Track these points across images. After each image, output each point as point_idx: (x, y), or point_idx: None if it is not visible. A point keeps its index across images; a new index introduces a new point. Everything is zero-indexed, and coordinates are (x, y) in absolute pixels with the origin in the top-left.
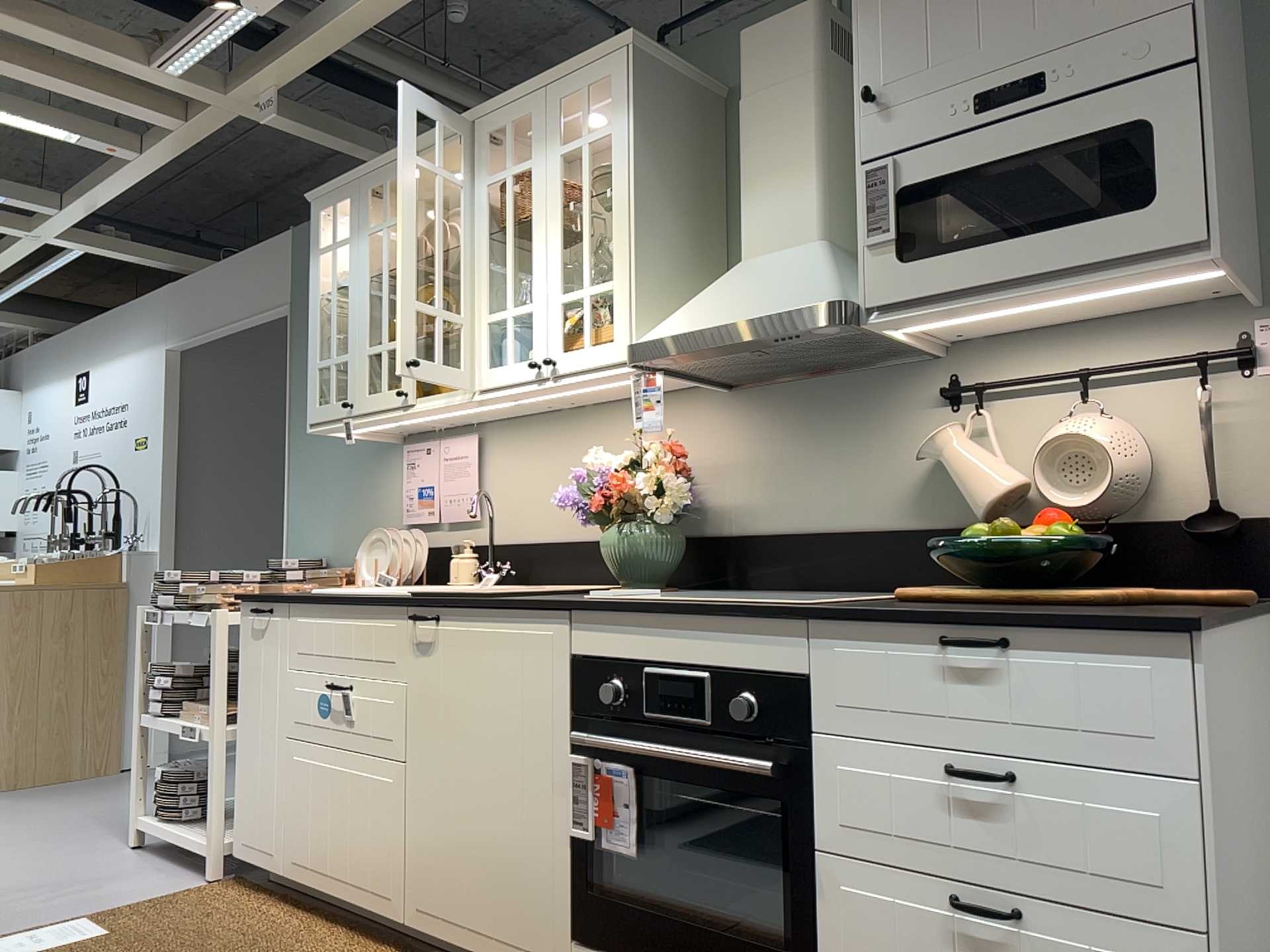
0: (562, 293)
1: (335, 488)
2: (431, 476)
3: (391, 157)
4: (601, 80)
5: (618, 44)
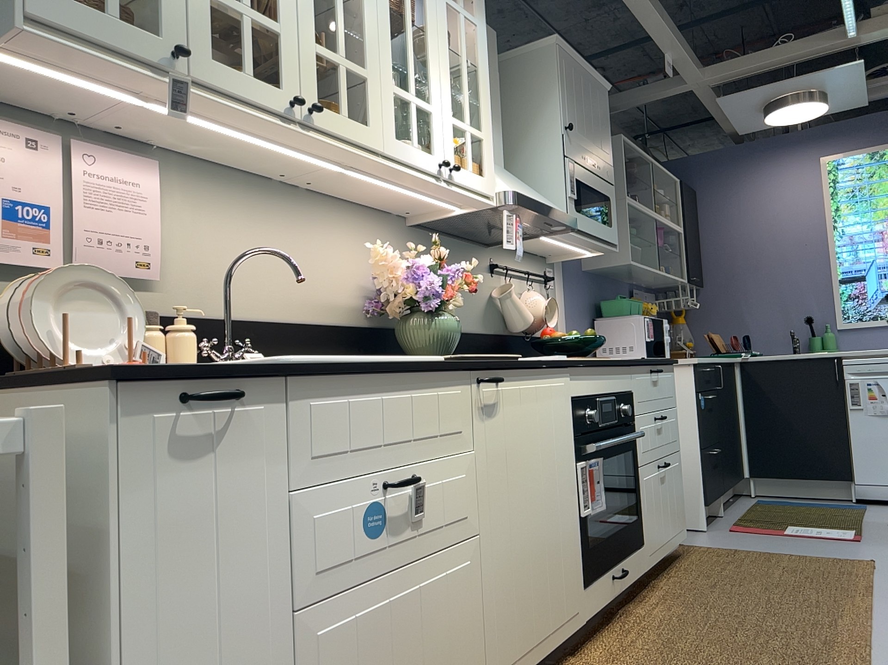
0: (454, 117)
1: None
2: (46, 190)
3: None
4: None
5: None
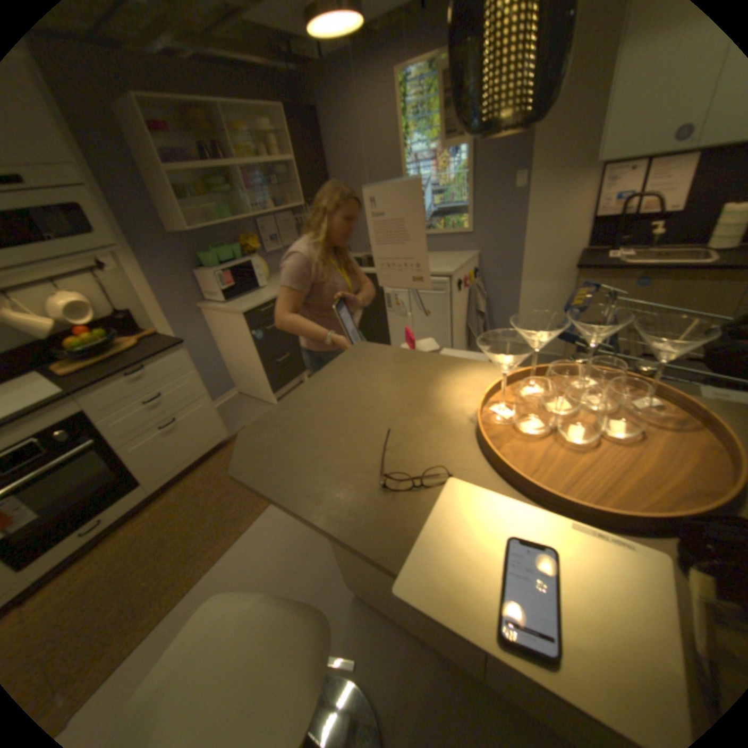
0: None
1: None
2: None
3: None
4: None
5: None
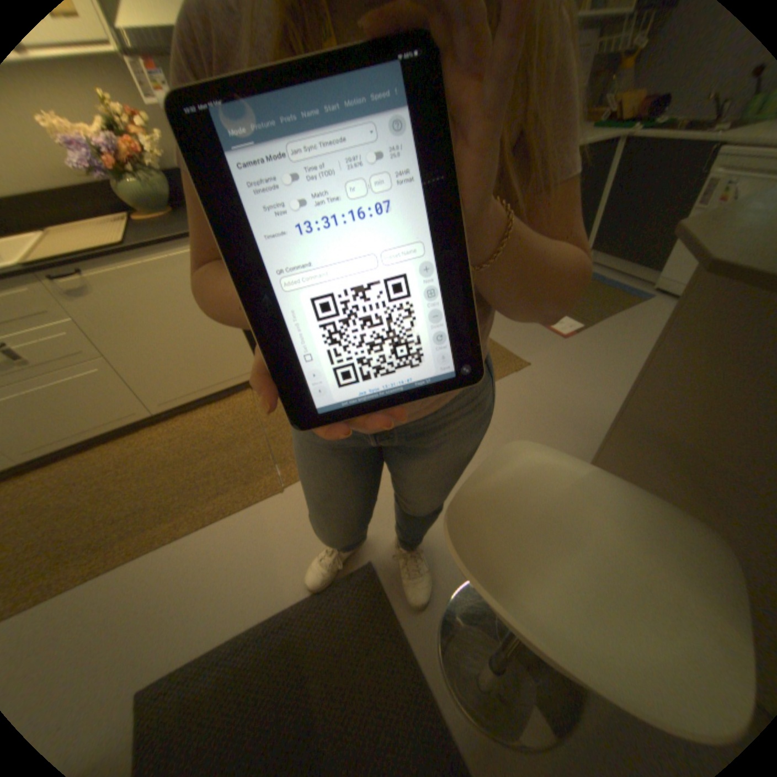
0: None
1: None
2: None
3: None
4: None
5: None
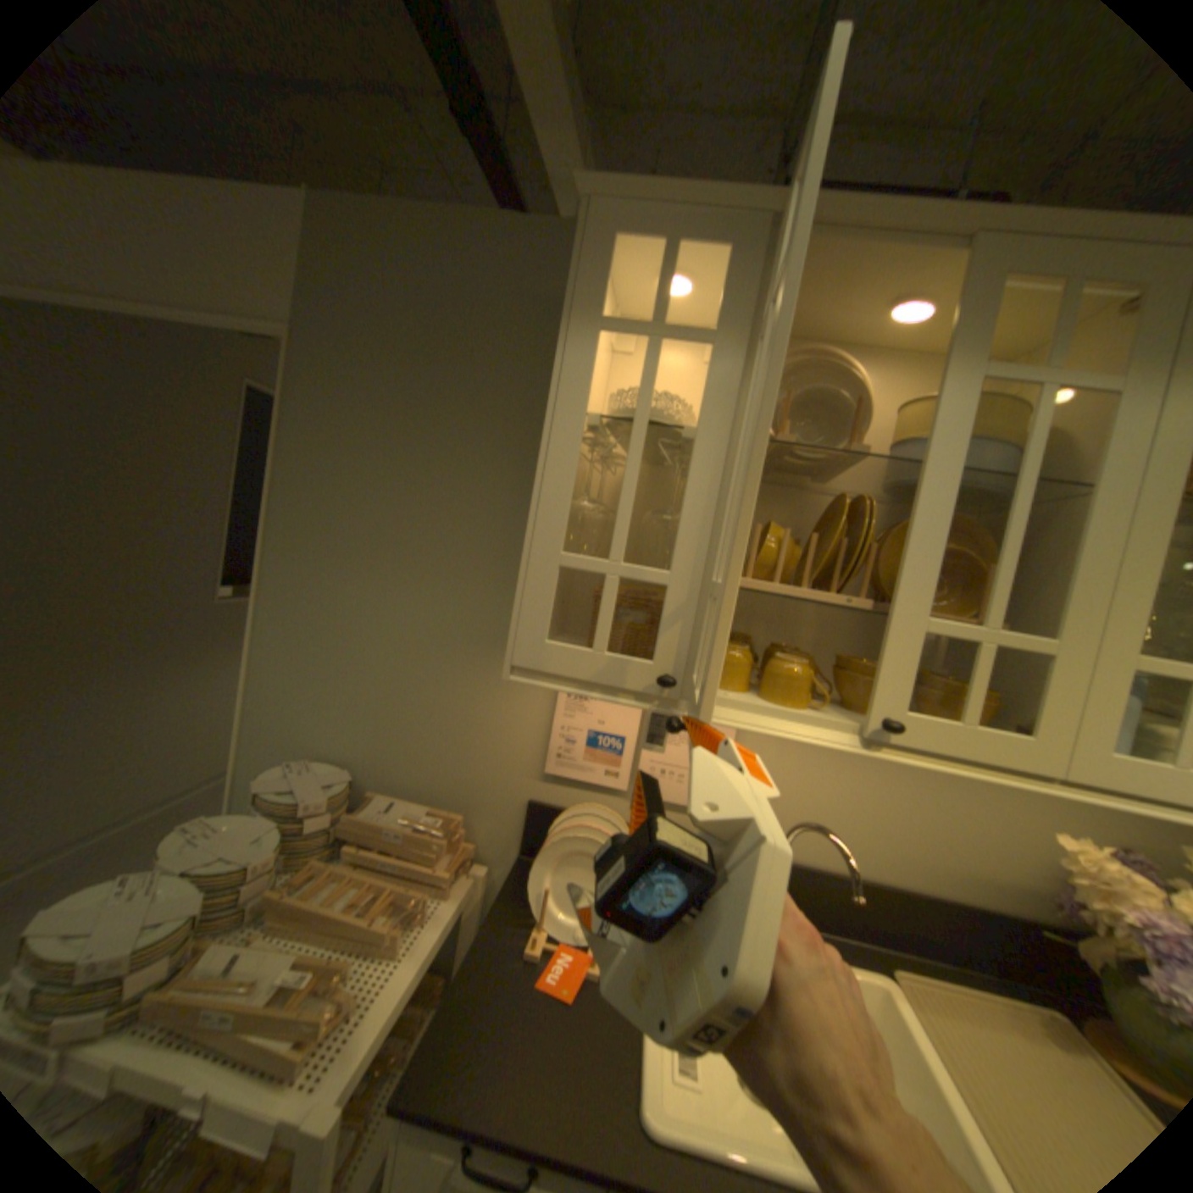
0: None
1: (378, 666)
2: (625, 722)
3: (906, 205)
4: None
5: None
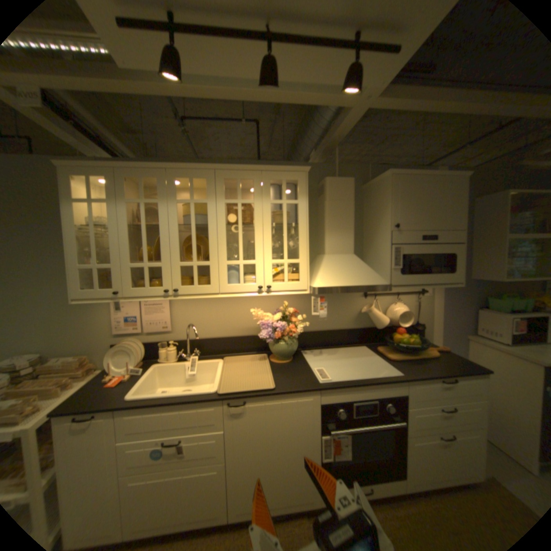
0: (273, 260)
1: (43, 315)
2: (135, 311)
3: (146, 164)
4: (293, 179)
5: (304, 168)
